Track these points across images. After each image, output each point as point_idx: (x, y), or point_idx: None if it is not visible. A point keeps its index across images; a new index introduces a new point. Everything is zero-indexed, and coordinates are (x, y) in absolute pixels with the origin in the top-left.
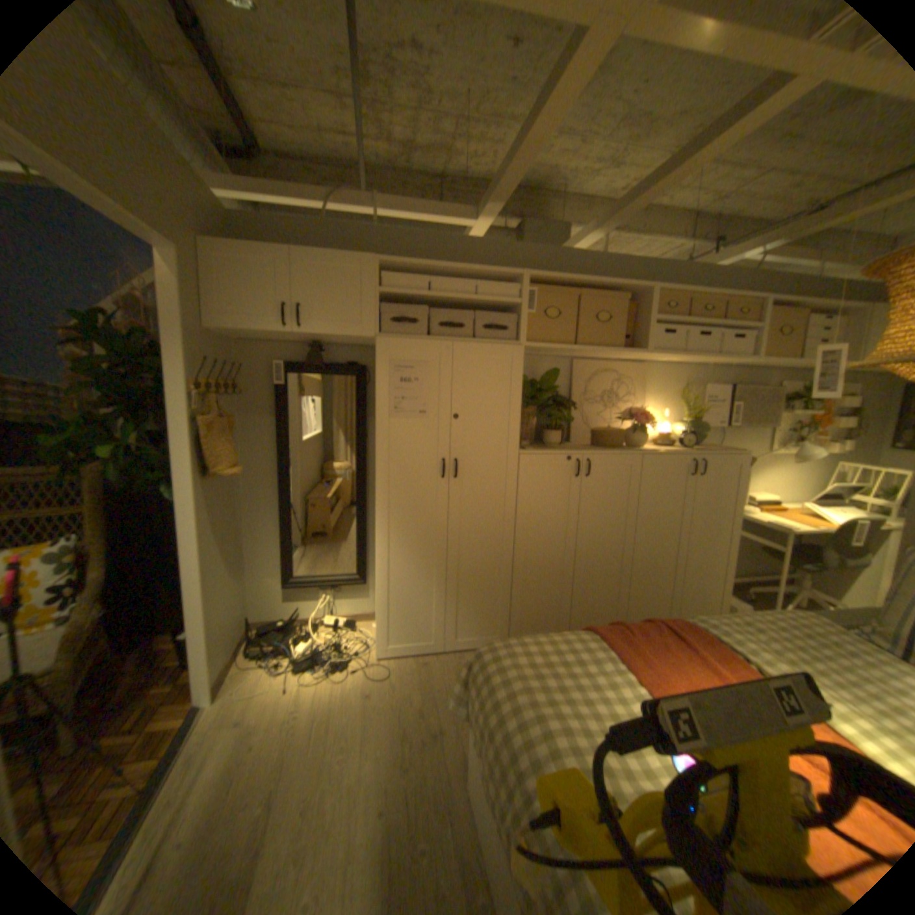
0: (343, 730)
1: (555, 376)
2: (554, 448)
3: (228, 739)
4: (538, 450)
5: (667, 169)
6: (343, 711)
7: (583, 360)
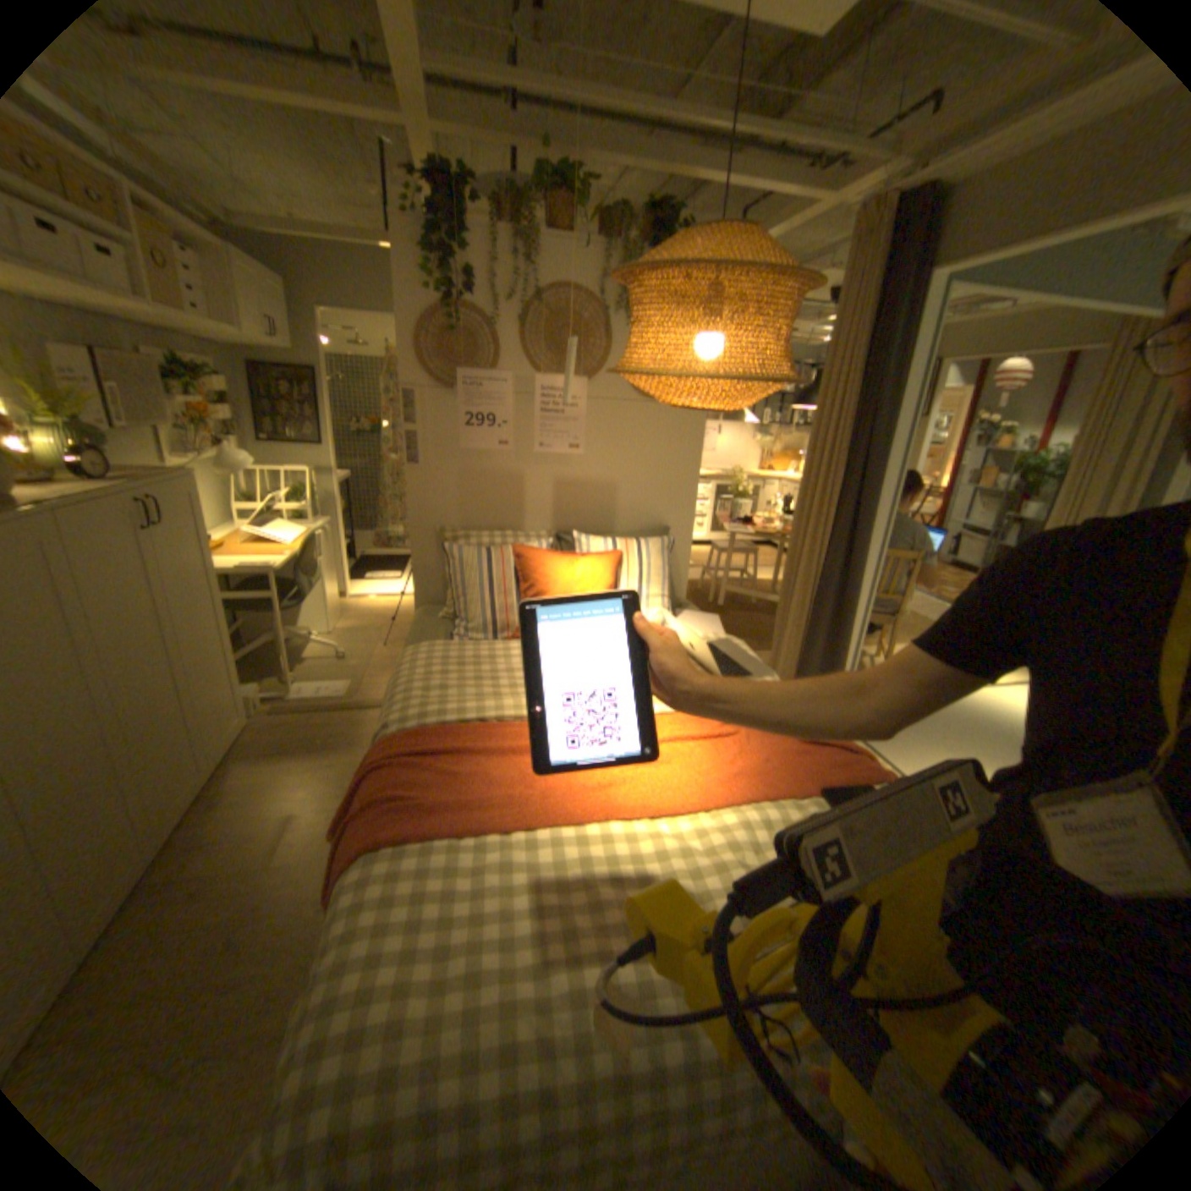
0: None
1: None
2: None
3: None
4: None
5: None
6: None
7: None
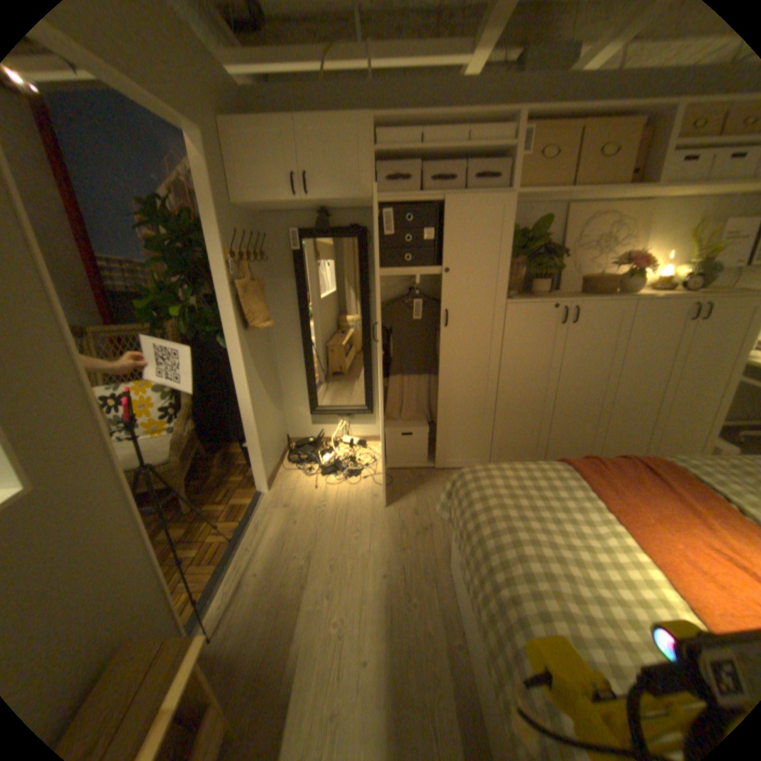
0: (358, 517)
1: (548, 223)
2: (542, 296)
3: (280, 514)
4: (526, 299)
5: None
6: (357, 504)
7: (581, 203)
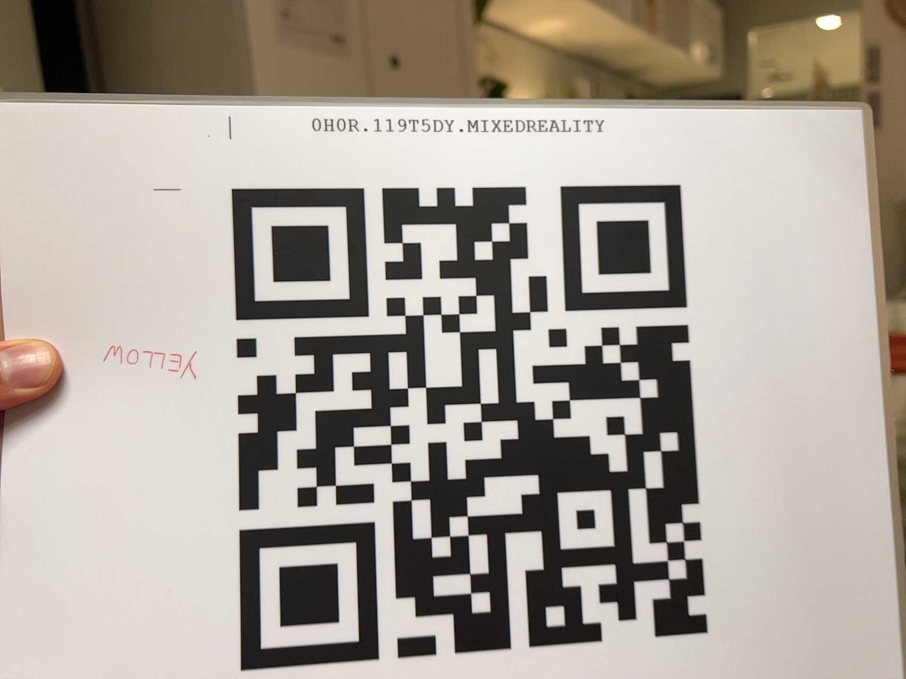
0: None
1: None
2: None
3: None
4: None
5: None
6: None
7: None
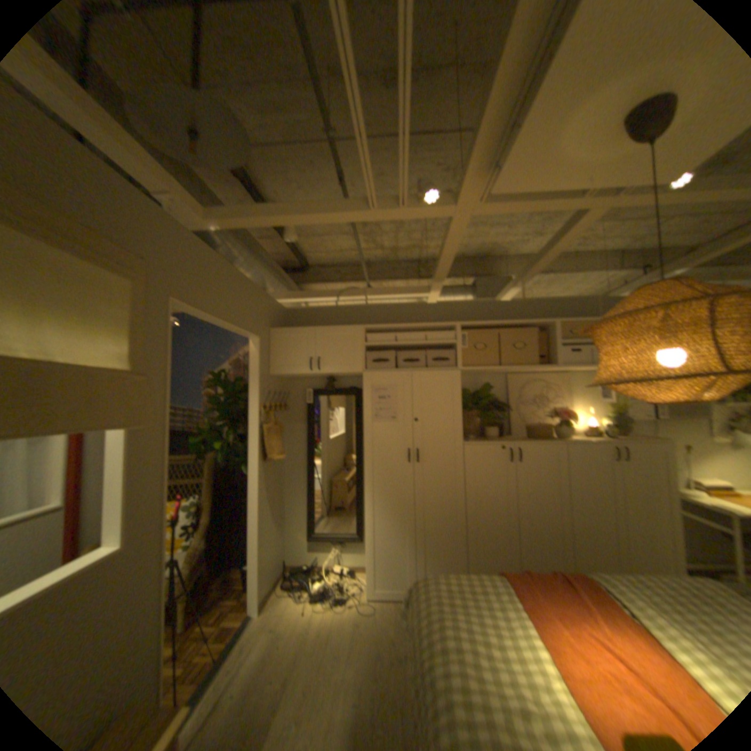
0: (336, 645)
1: (490, 388)
2: (492, 440)
3: (264, 640)
4: (478, 442)
5: (541, 253)
6: (337, 633)
7: (514, 374)
